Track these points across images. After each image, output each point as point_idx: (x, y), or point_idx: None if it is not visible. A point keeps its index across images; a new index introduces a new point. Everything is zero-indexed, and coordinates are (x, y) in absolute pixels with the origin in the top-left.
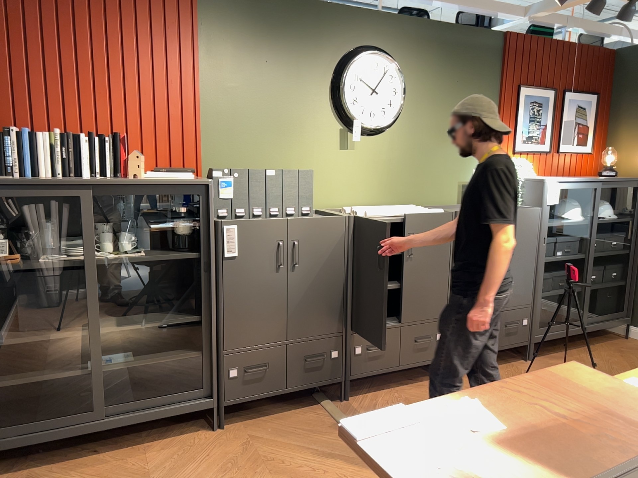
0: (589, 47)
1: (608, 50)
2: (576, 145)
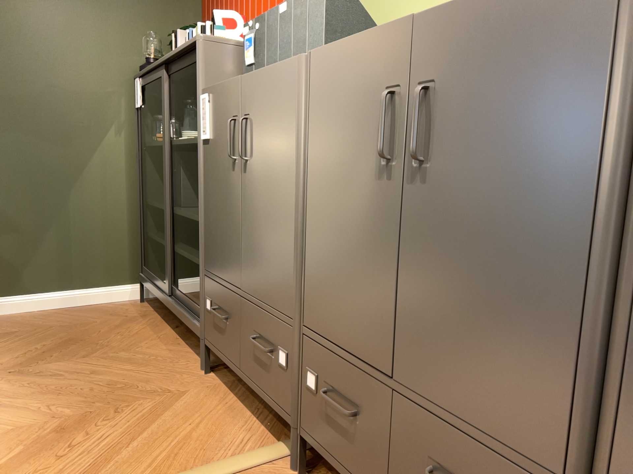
0: None
1: None
2: None
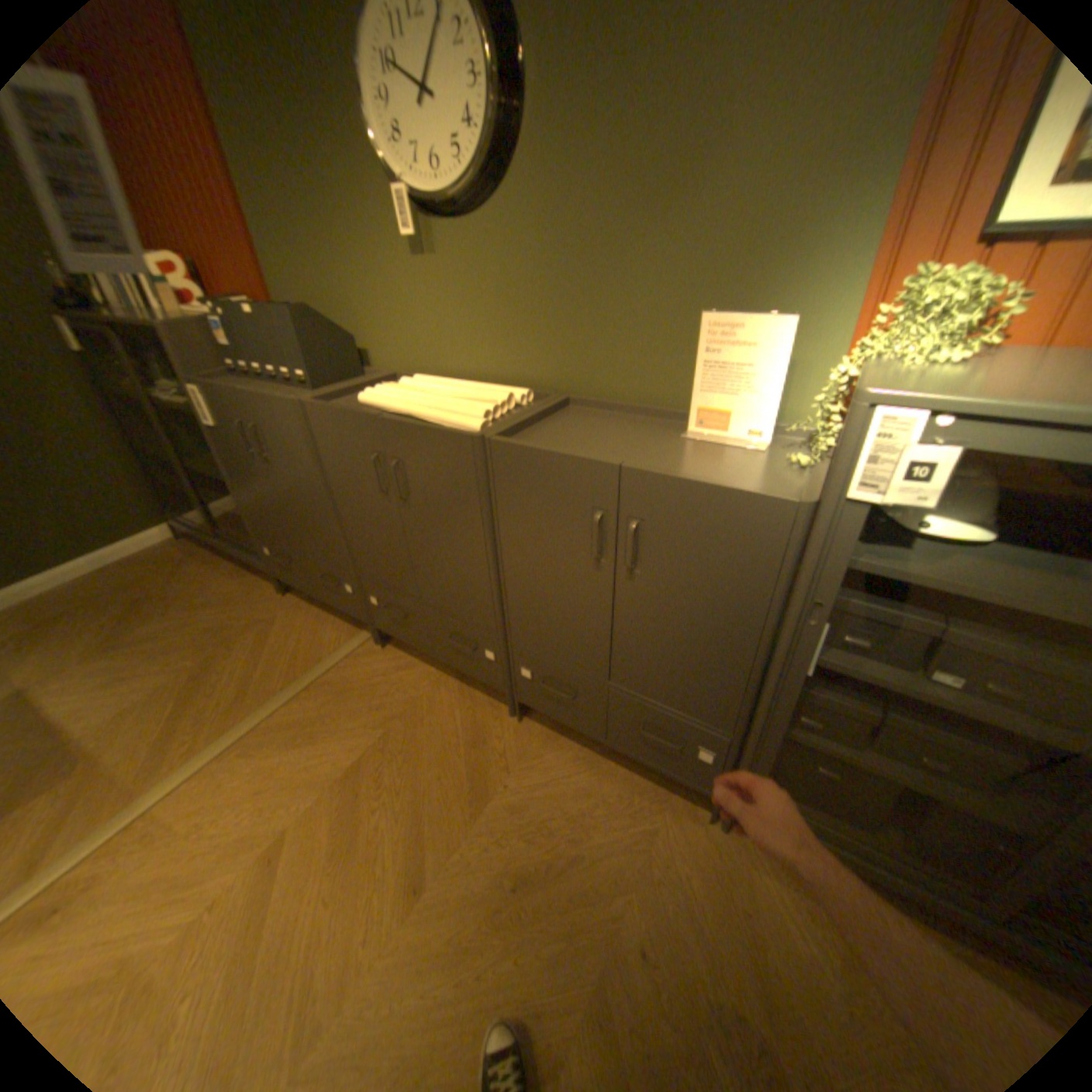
0: None
1: None
2: None
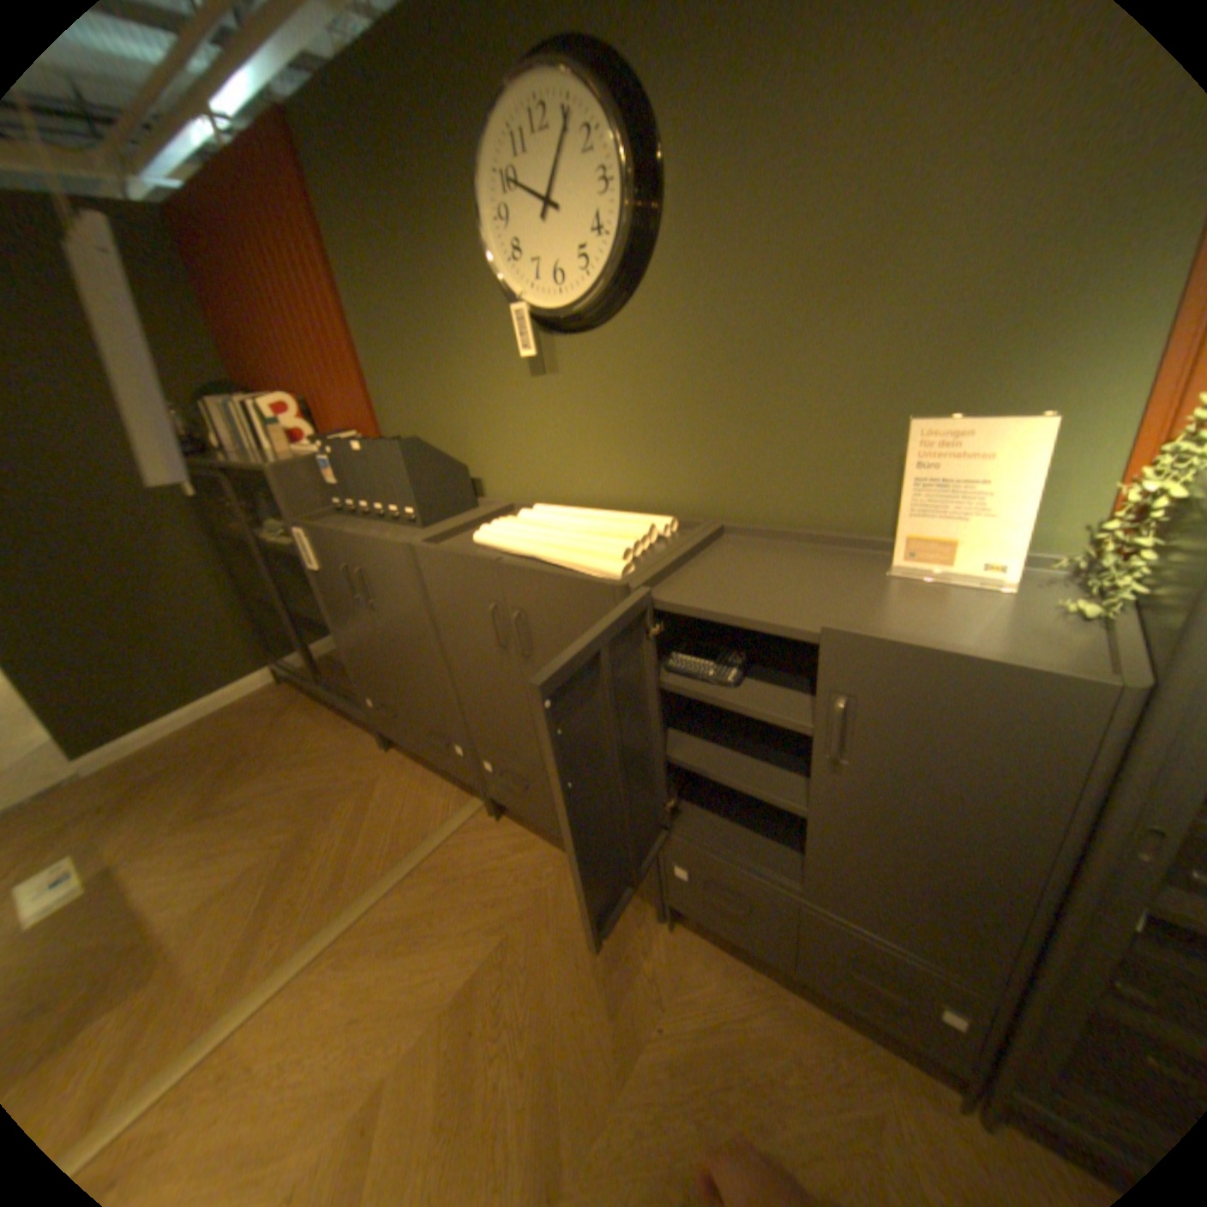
0: None
1: None
2: None
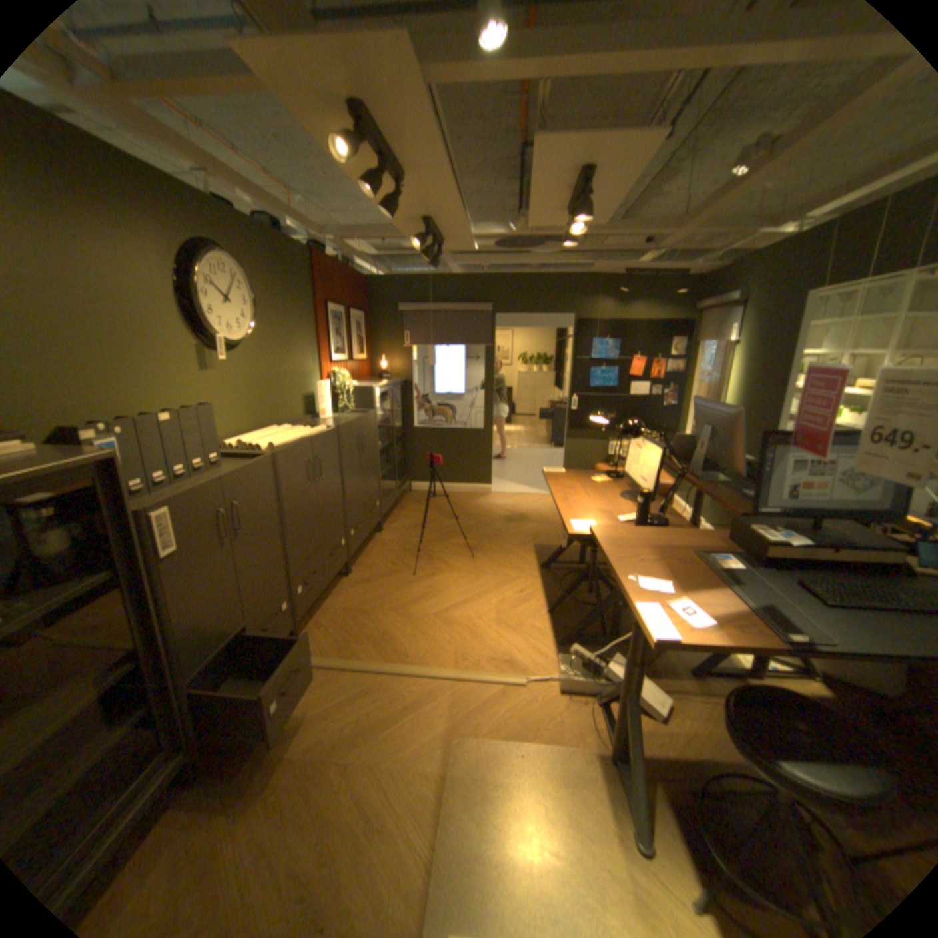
0: (355, 270)
1: (364, 275)
2: (360, 354)
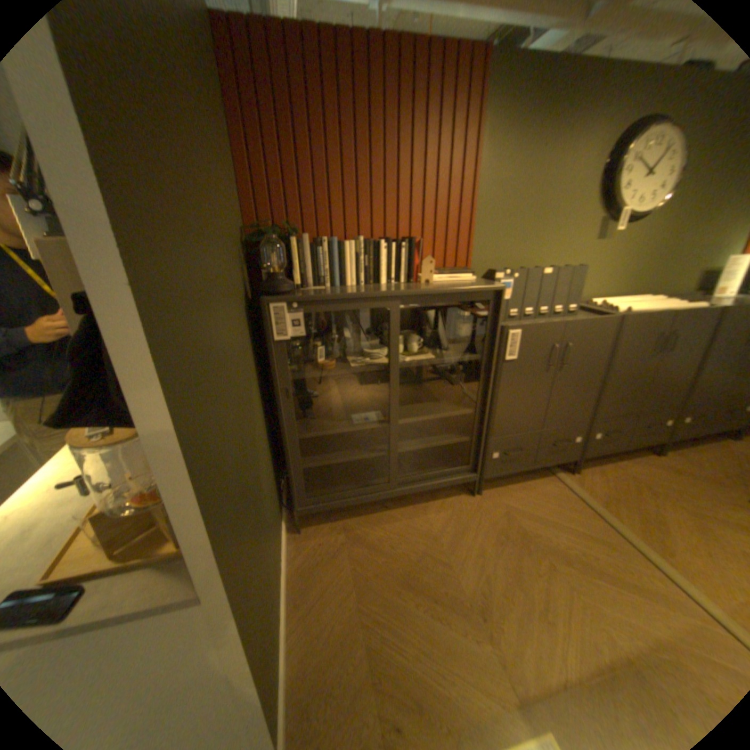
0: None
1: None
2: None
